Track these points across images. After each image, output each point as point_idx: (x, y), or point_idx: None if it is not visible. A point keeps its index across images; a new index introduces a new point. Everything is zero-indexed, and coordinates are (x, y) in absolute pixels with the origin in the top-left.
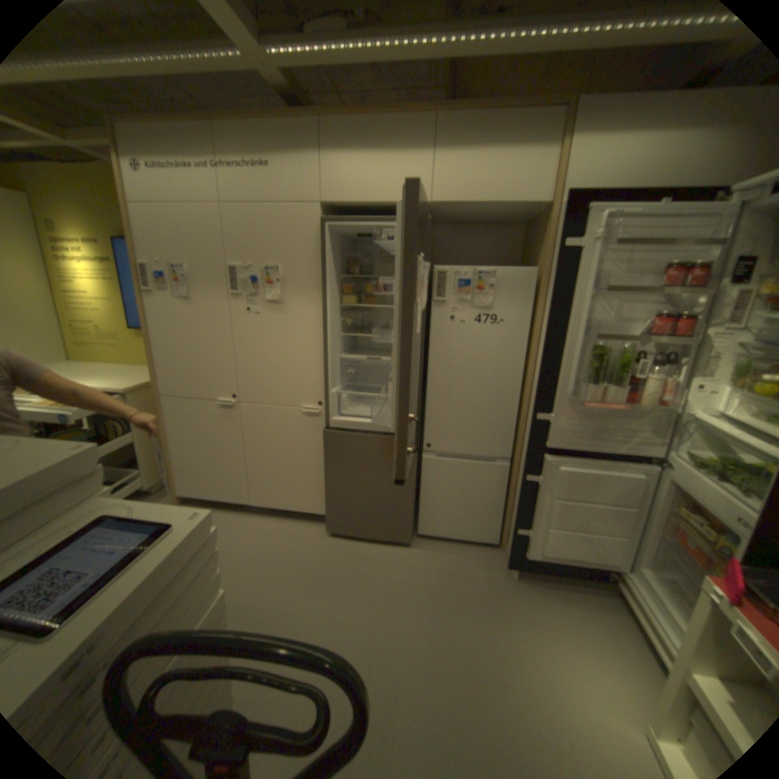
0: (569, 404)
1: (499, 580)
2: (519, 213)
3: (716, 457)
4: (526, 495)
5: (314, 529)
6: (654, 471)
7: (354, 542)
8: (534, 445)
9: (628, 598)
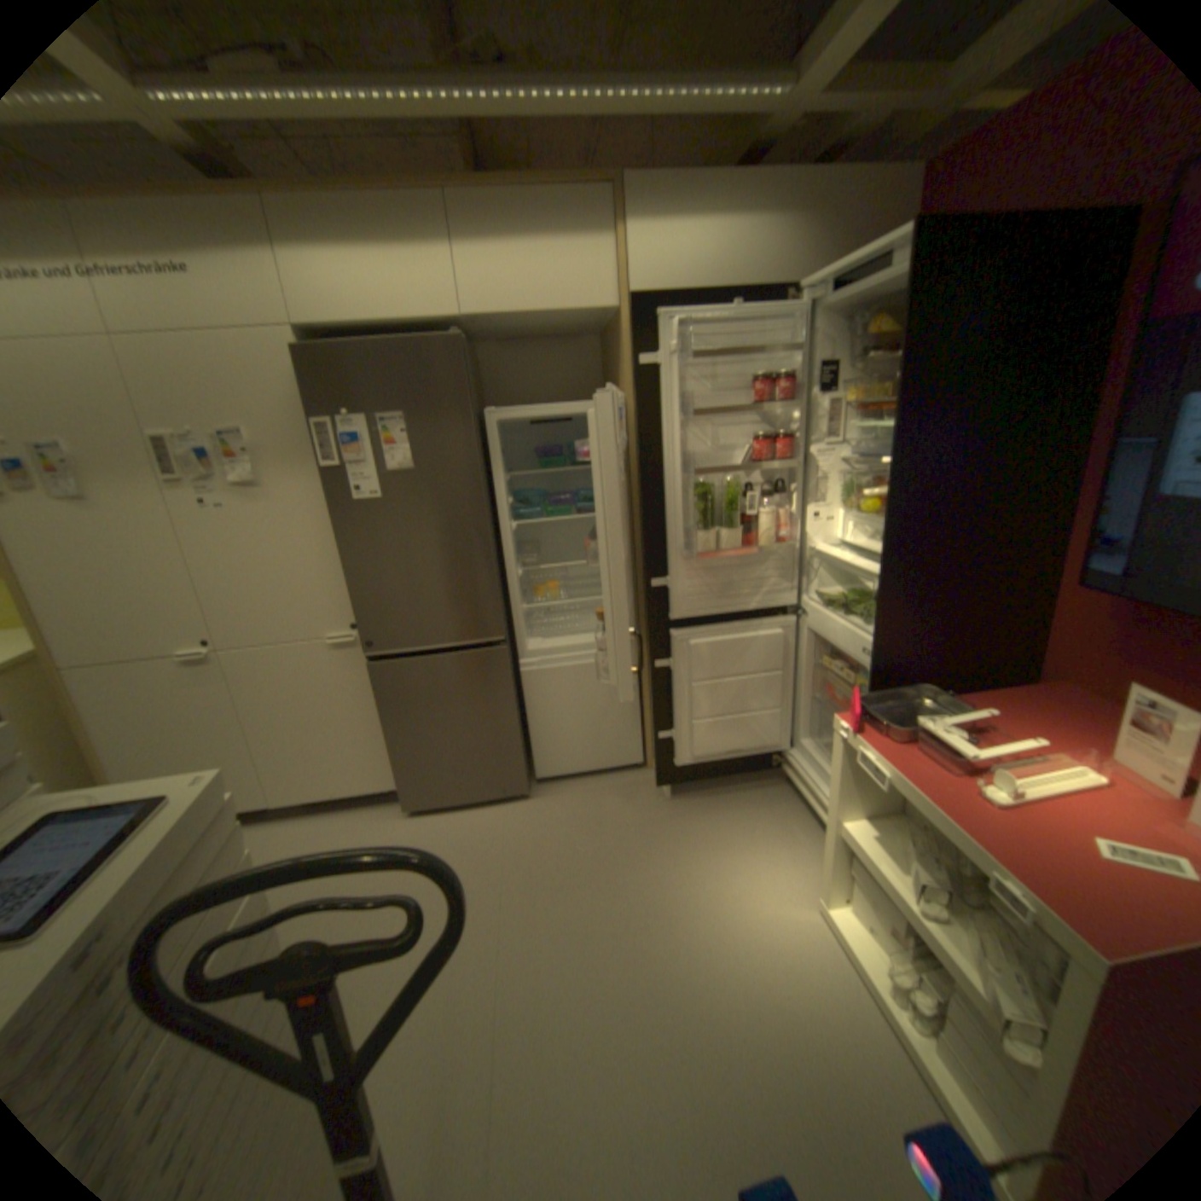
0: (683, 561)
1: (649, 804)
2: (585, 323)
3: (838, 590)
4: (658, 687)
5: (383, 814)
6: (789, 622)
7: (447, 815)
8: (655, 621)
9: (792, 778)
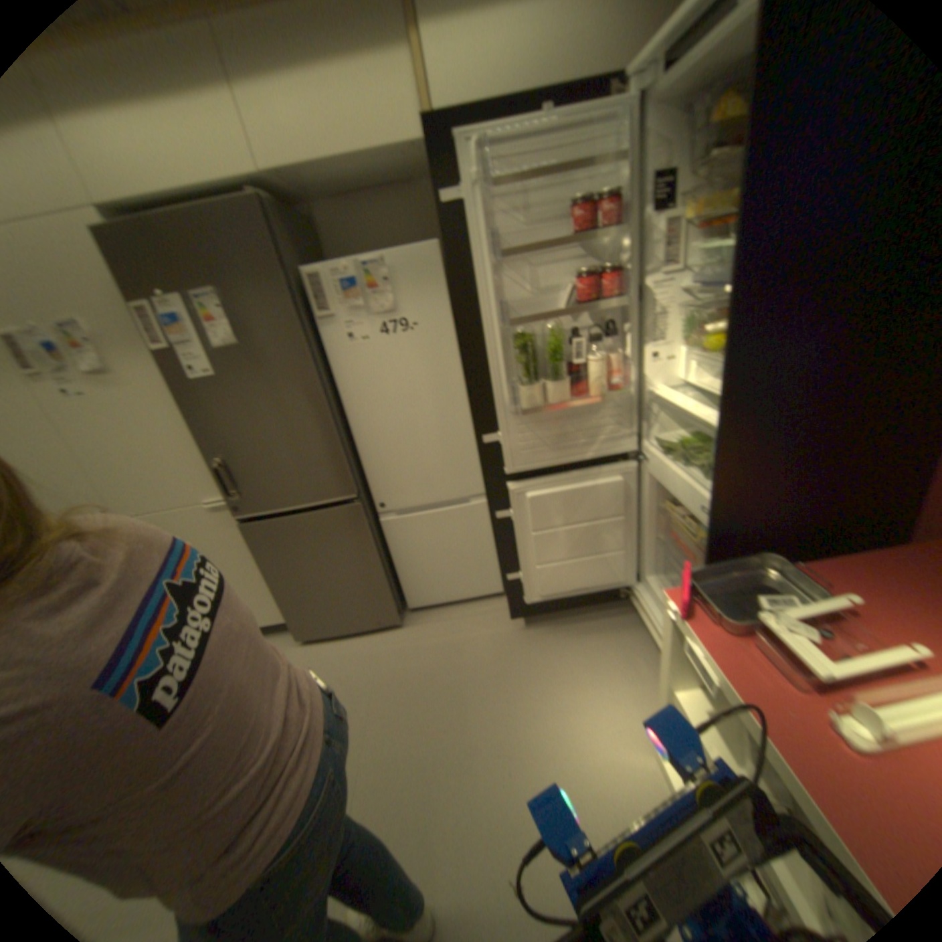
0: (510, 415)
1: (503, 632)
2: (399, 162)
3: (674, 438)
4: (499, 534)
5: (279, 641)
6: (628, 466)
7: (330, 643)
8: (489, 474)
9: (637, 609)
